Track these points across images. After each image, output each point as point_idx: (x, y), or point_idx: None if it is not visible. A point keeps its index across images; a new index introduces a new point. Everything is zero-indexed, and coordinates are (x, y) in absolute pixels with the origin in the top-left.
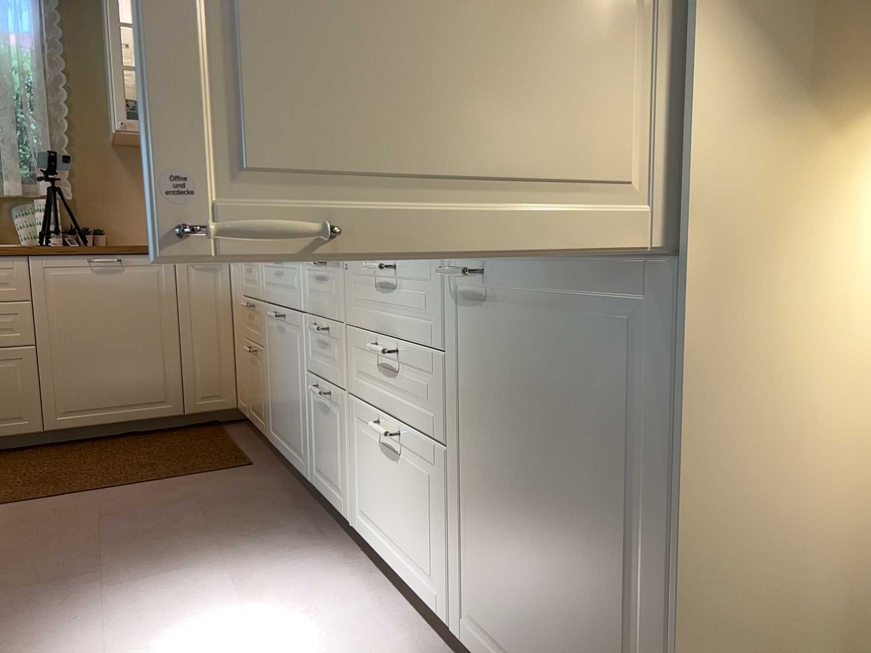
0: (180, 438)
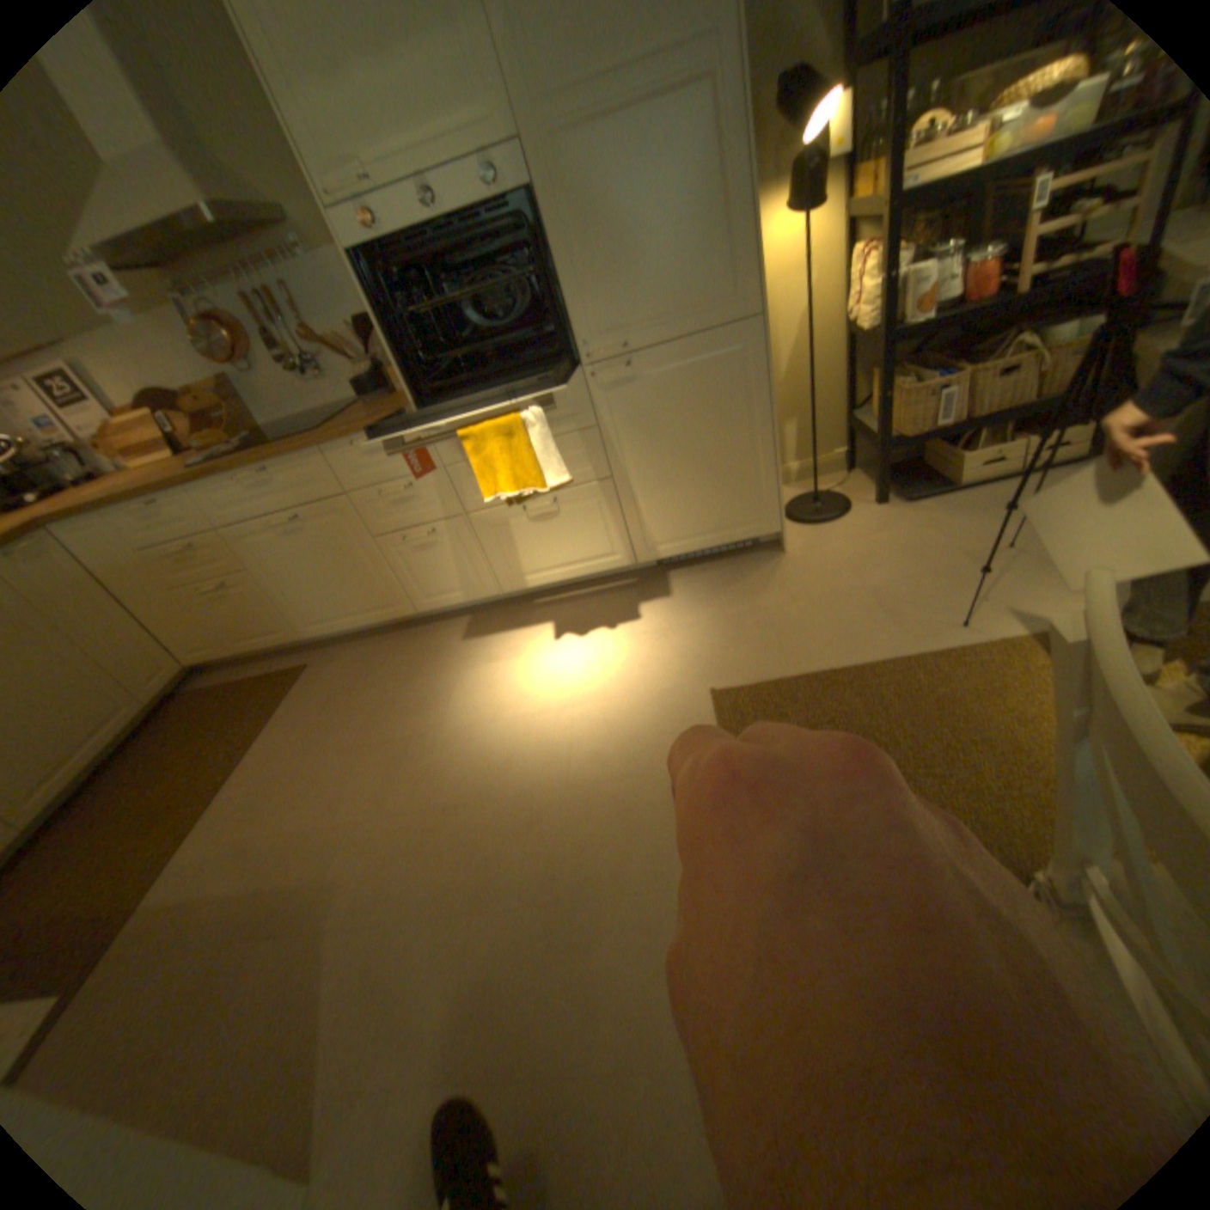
0: (173, 721)
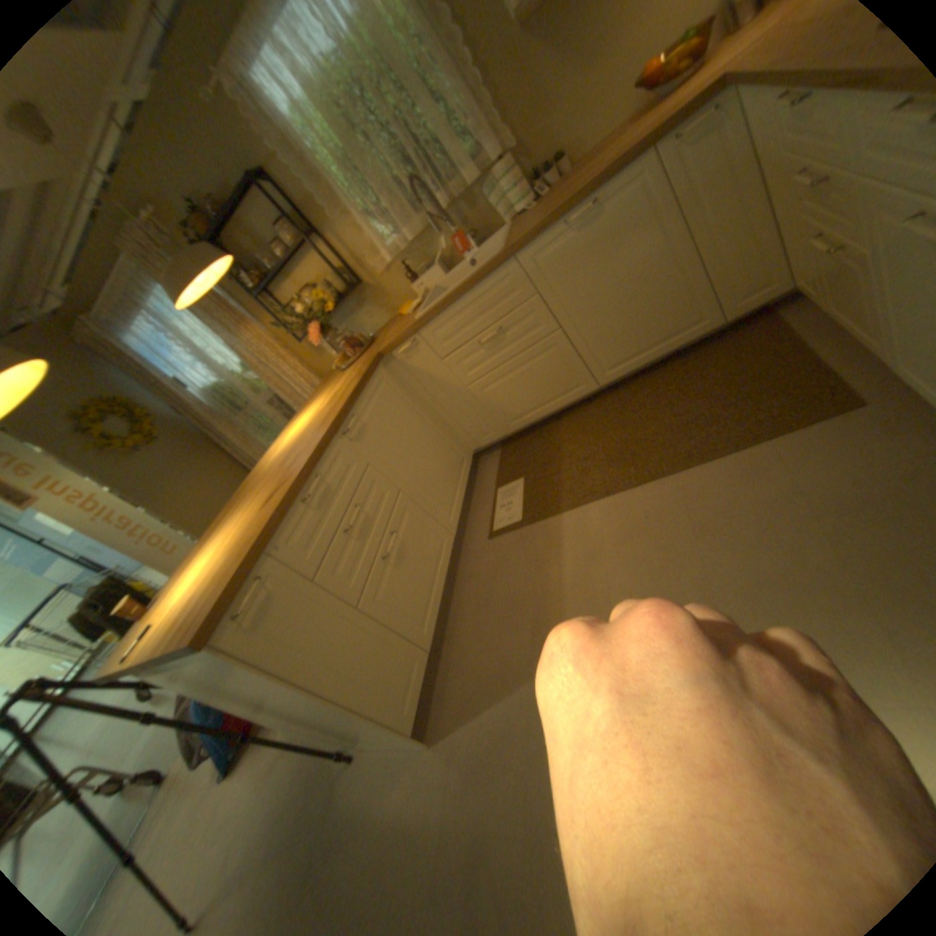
0: (732, 352)
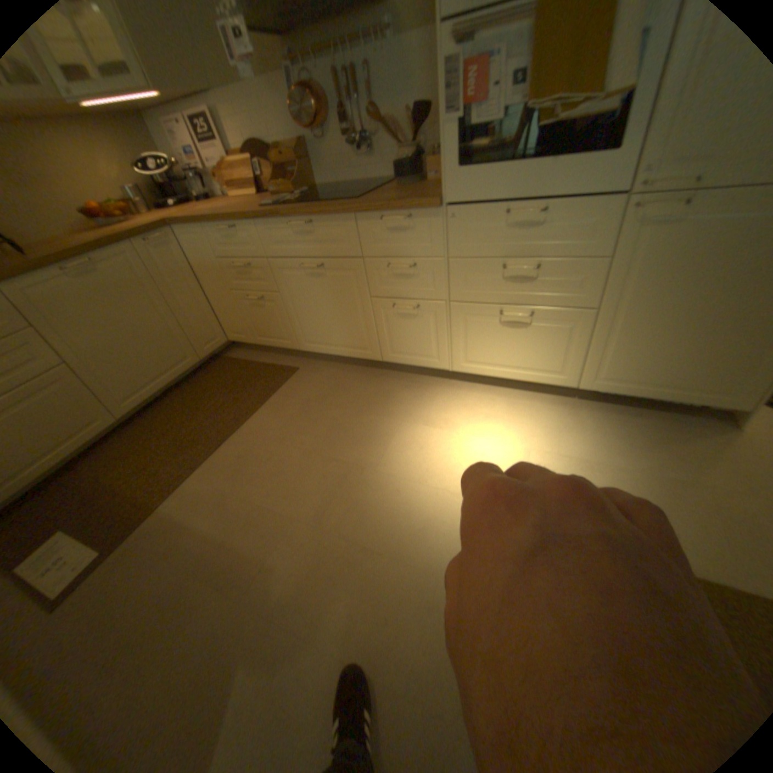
0: (212, 376)
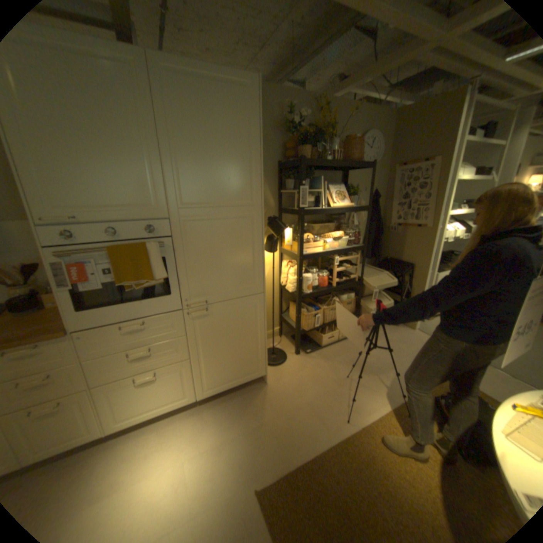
0: None
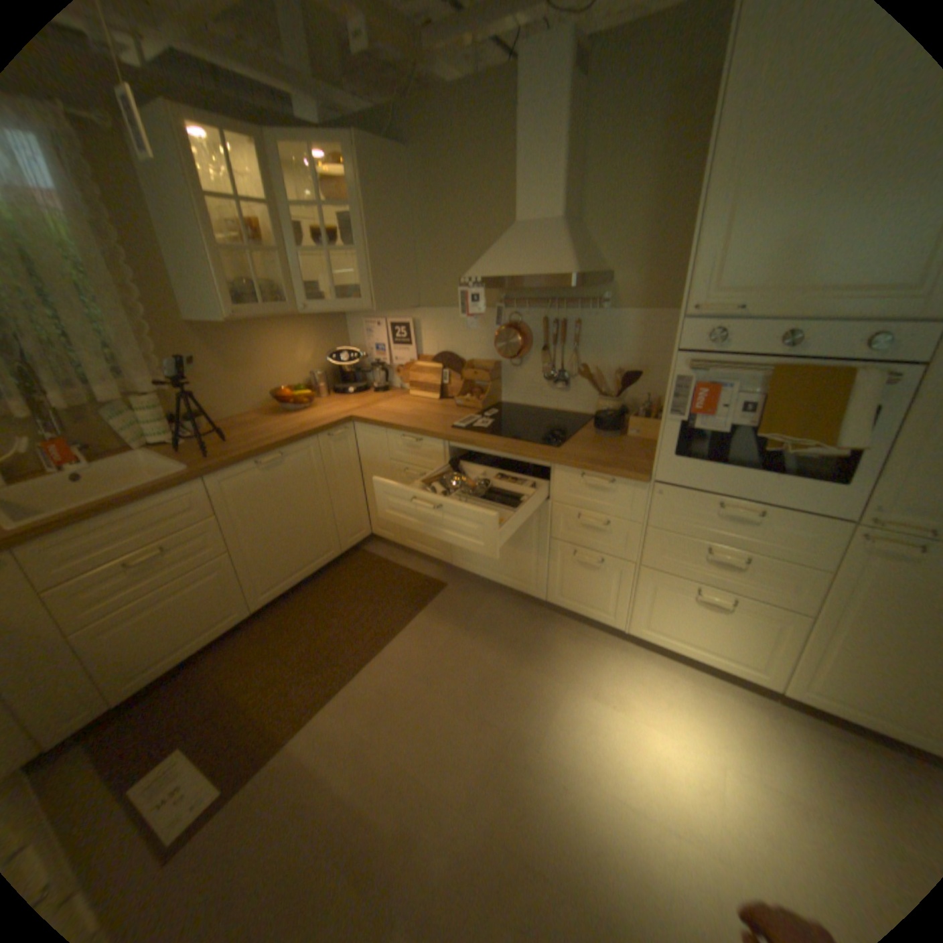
0: (351, 574)
